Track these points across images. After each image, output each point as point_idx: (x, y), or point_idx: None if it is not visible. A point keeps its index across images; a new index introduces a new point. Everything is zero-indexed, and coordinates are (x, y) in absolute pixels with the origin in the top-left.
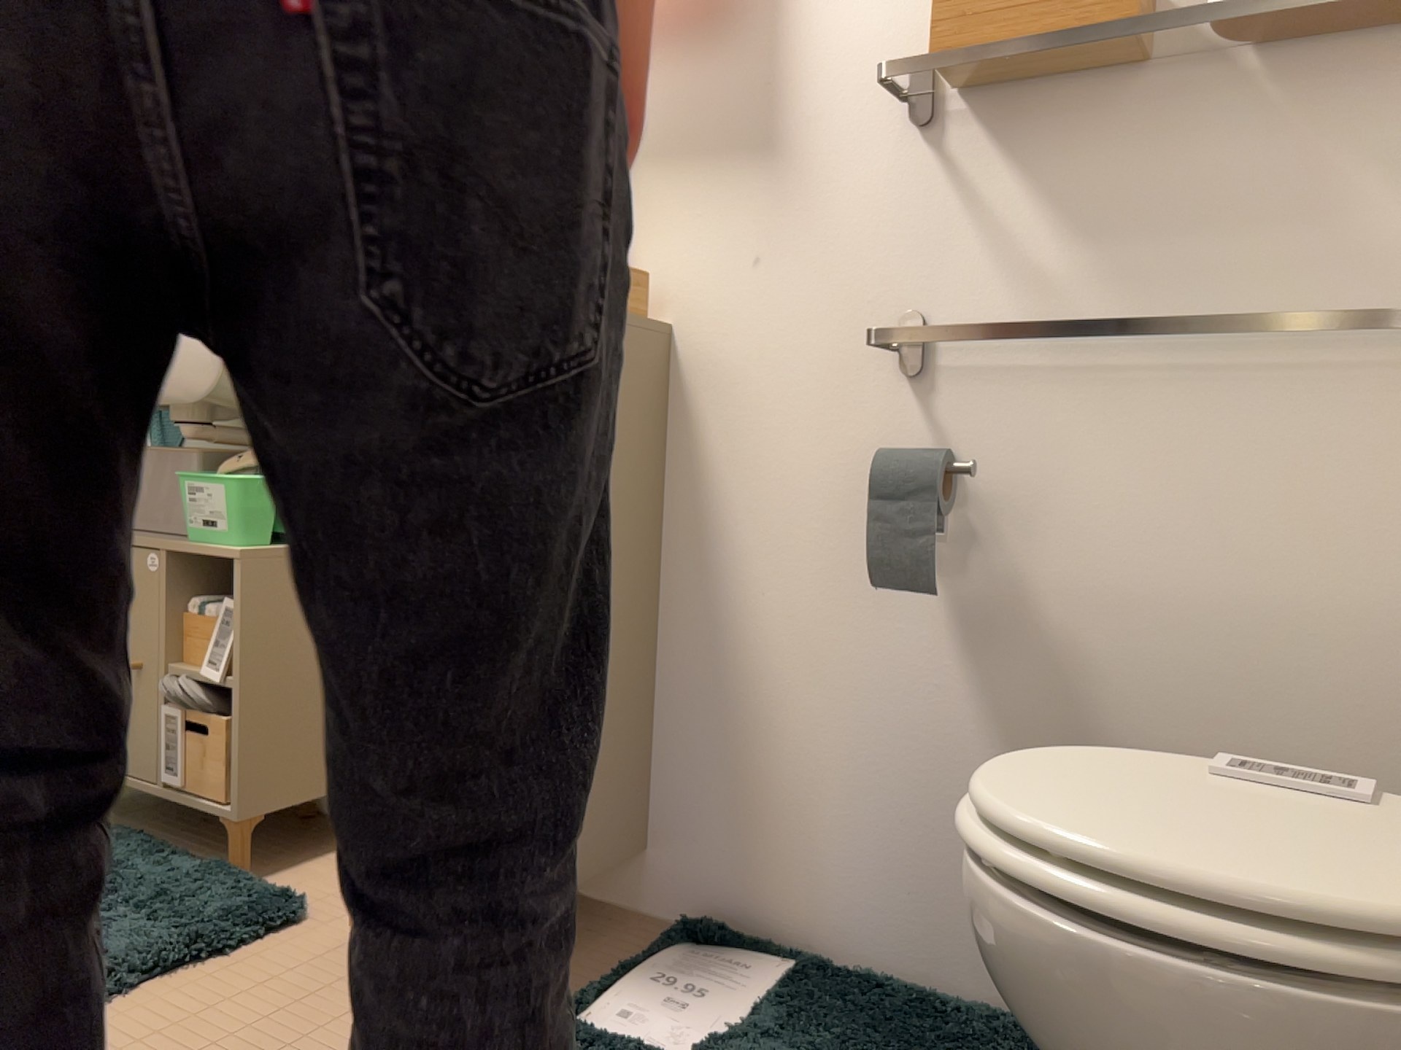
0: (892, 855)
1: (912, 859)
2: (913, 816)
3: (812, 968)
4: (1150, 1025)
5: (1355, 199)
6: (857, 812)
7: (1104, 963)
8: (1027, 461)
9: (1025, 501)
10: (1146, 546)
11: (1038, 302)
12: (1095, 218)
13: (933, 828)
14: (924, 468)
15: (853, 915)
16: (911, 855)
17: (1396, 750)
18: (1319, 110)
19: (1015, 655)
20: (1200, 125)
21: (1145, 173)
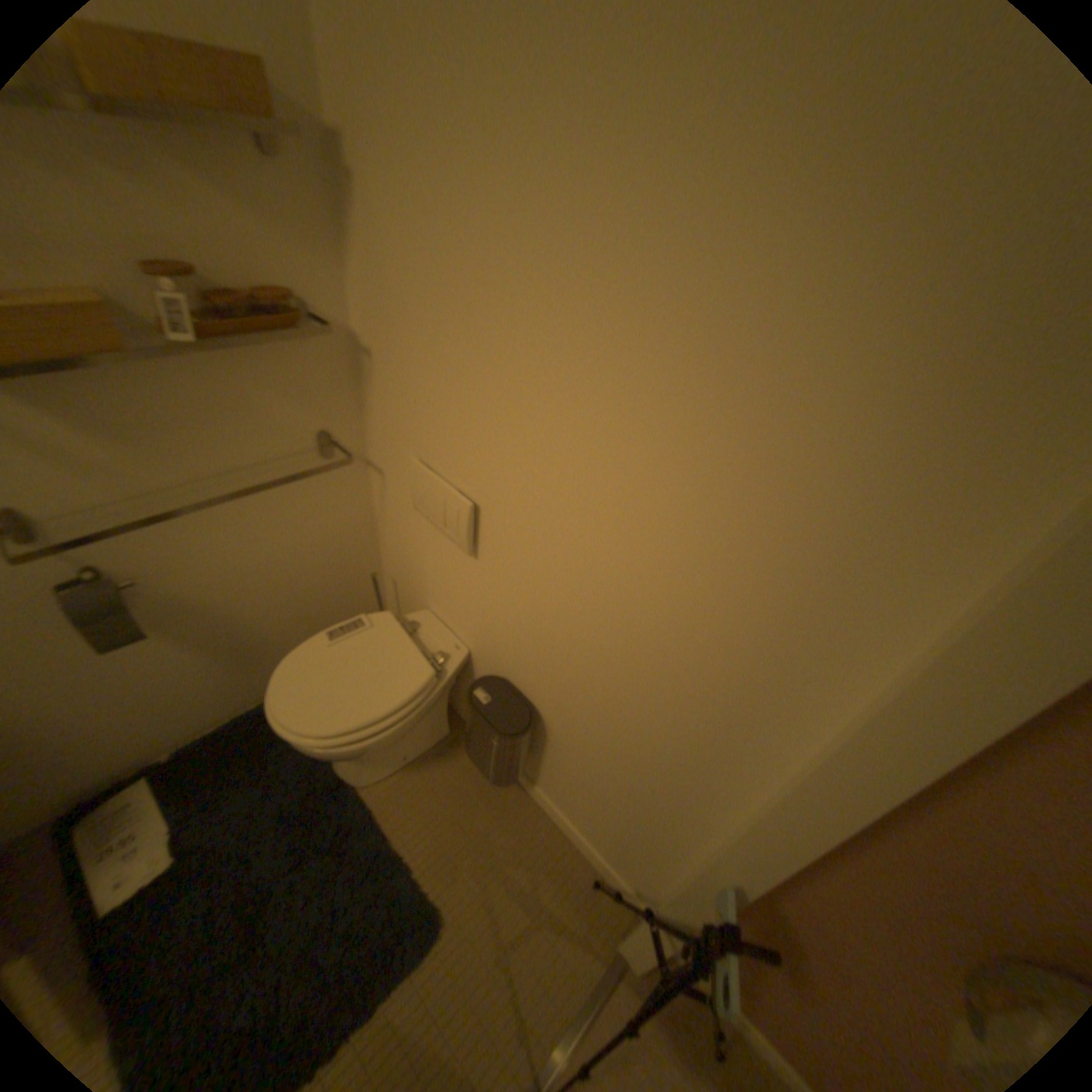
0: (156, 714)
1: (167, 708)
2: (159, 698)
3: (152, 776)
4: (381, 744)
5: (258, 402)
6: (126, 717)
7: (368, 744)
8: (140, 552)
9: (148, 567)
10: (222, 557)
11: (100, 480)
12: (117, 428)
13: (172, 694)
14: (102, 601)
15: (148, 743)
16: (166, 708)
17: (330, 571)
18: (227, 362)
19: (178, 622)
20: (162, 371)
21: (139, 400)
